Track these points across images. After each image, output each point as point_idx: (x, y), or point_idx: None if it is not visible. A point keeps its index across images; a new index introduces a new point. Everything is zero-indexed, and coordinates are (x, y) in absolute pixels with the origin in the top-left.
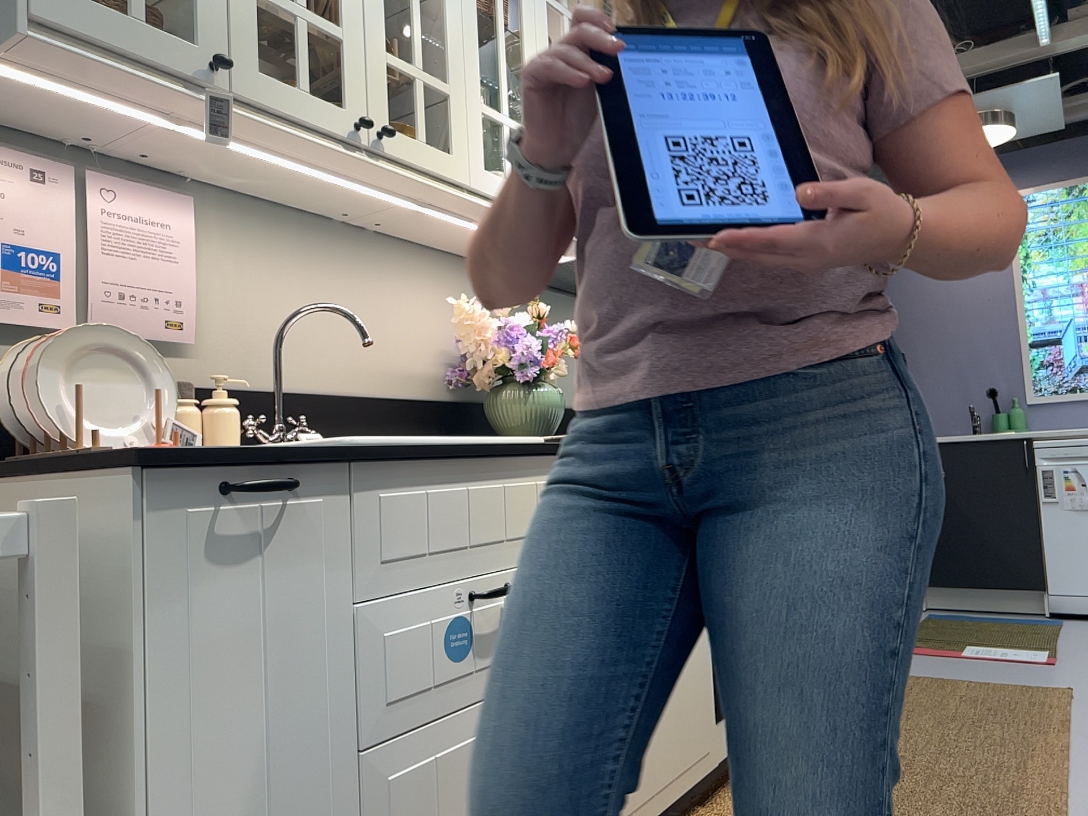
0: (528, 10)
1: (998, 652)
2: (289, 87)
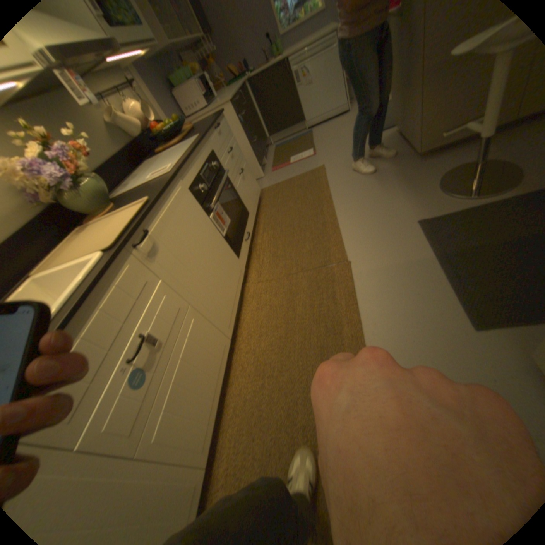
0: None
1: (300, 155)
2: None
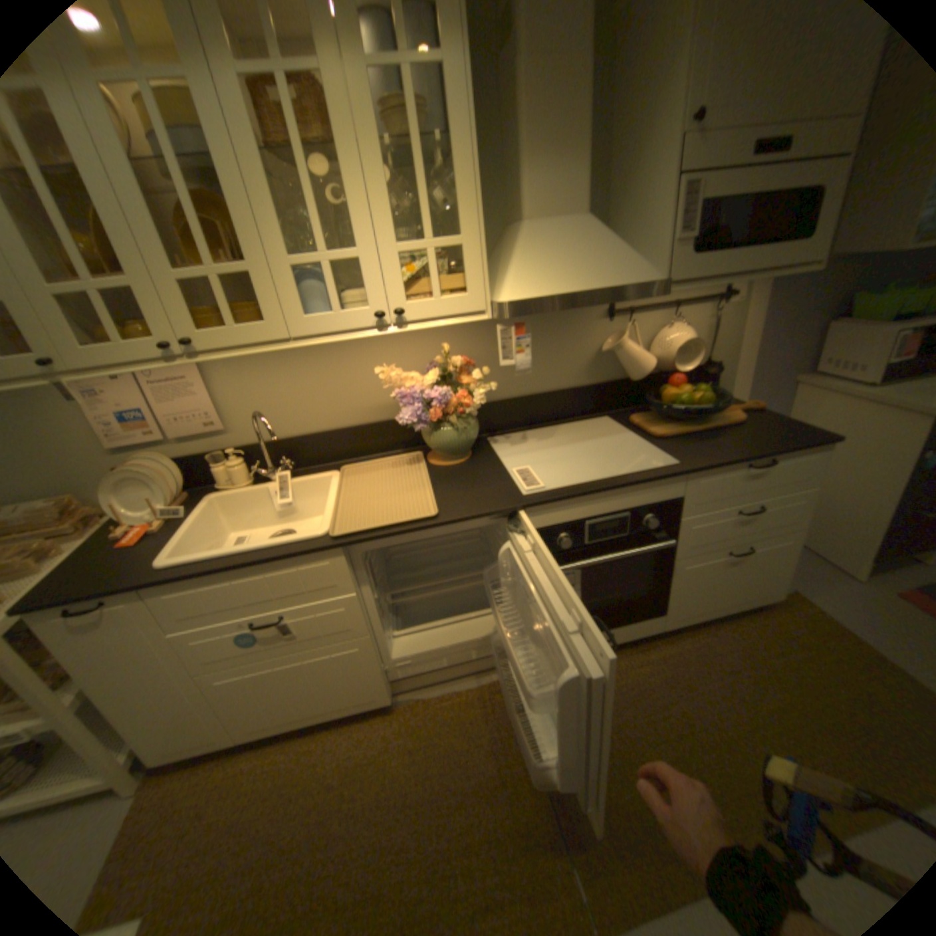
0: (335, 102)
1: None
2: (107, 345)
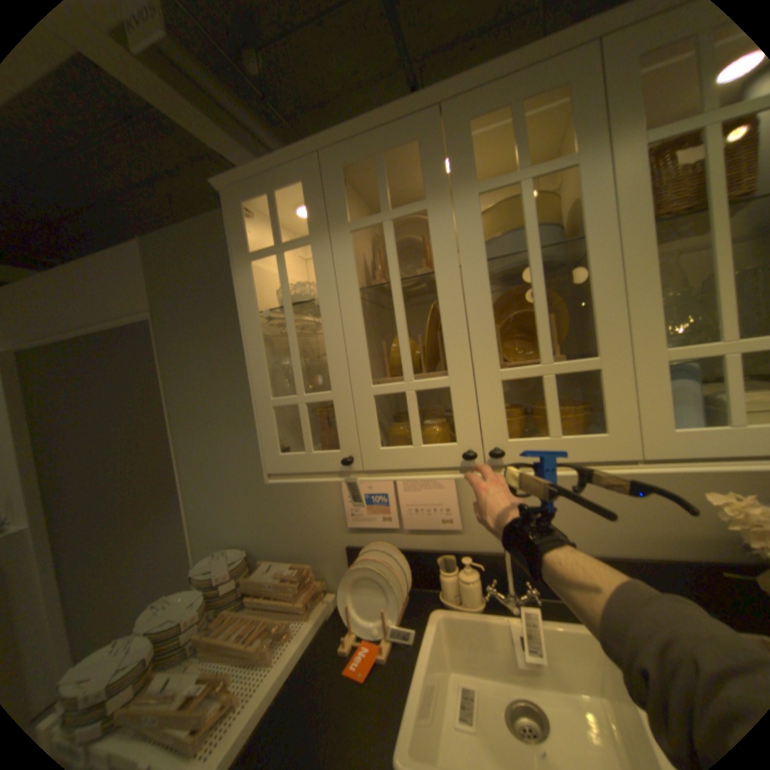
0: None
1: None
2: (406, 448)
